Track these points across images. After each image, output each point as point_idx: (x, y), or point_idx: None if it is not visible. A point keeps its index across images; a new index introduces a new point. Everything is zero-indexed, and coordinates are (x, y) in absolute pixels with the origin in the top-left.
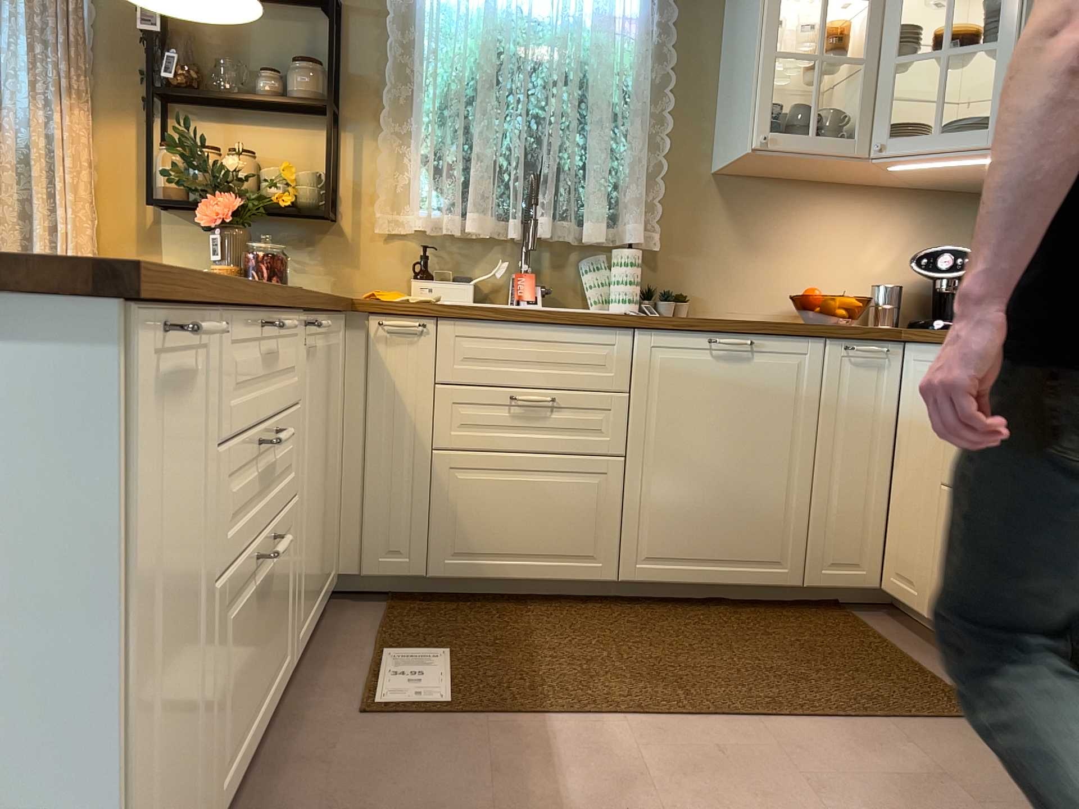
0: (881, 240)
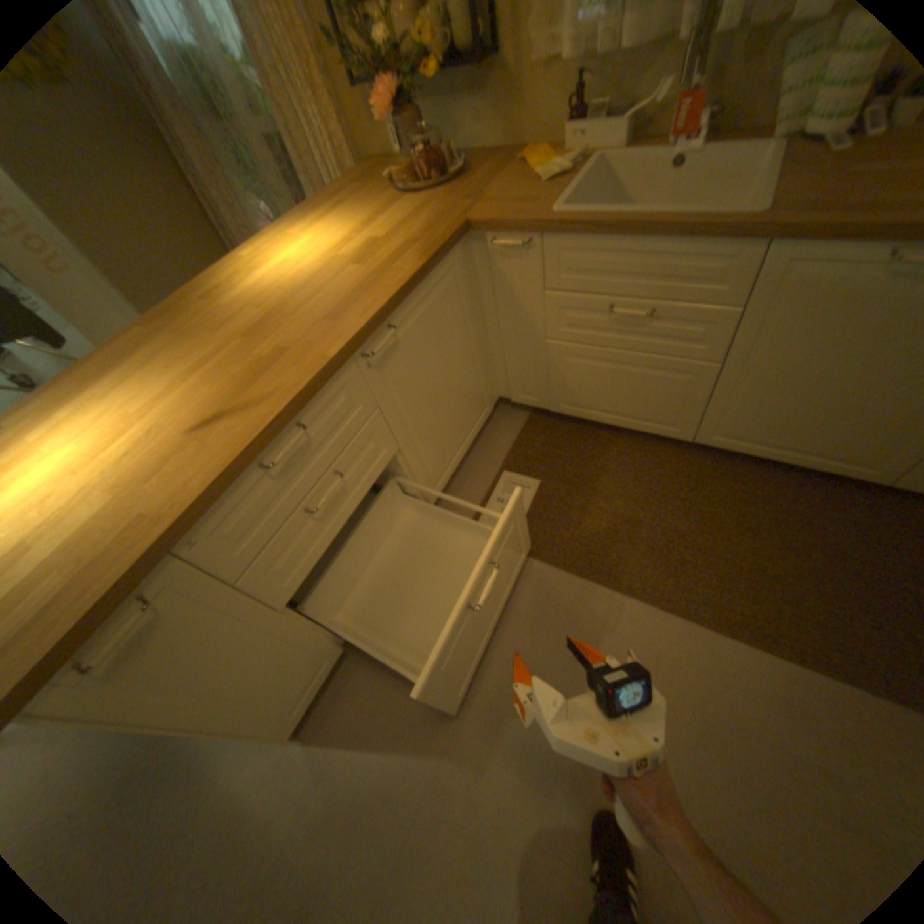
0: None
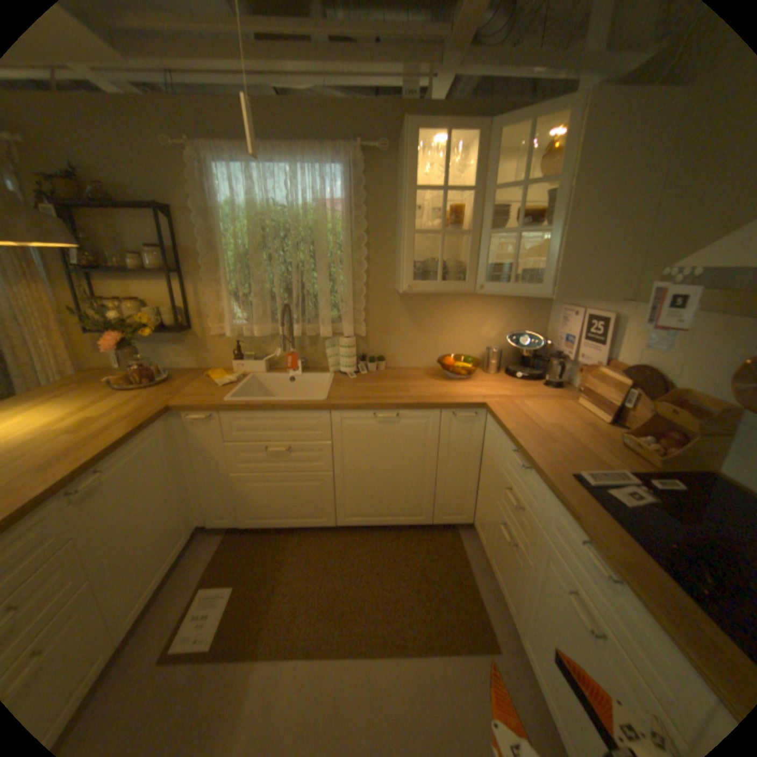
0: (492, 320)
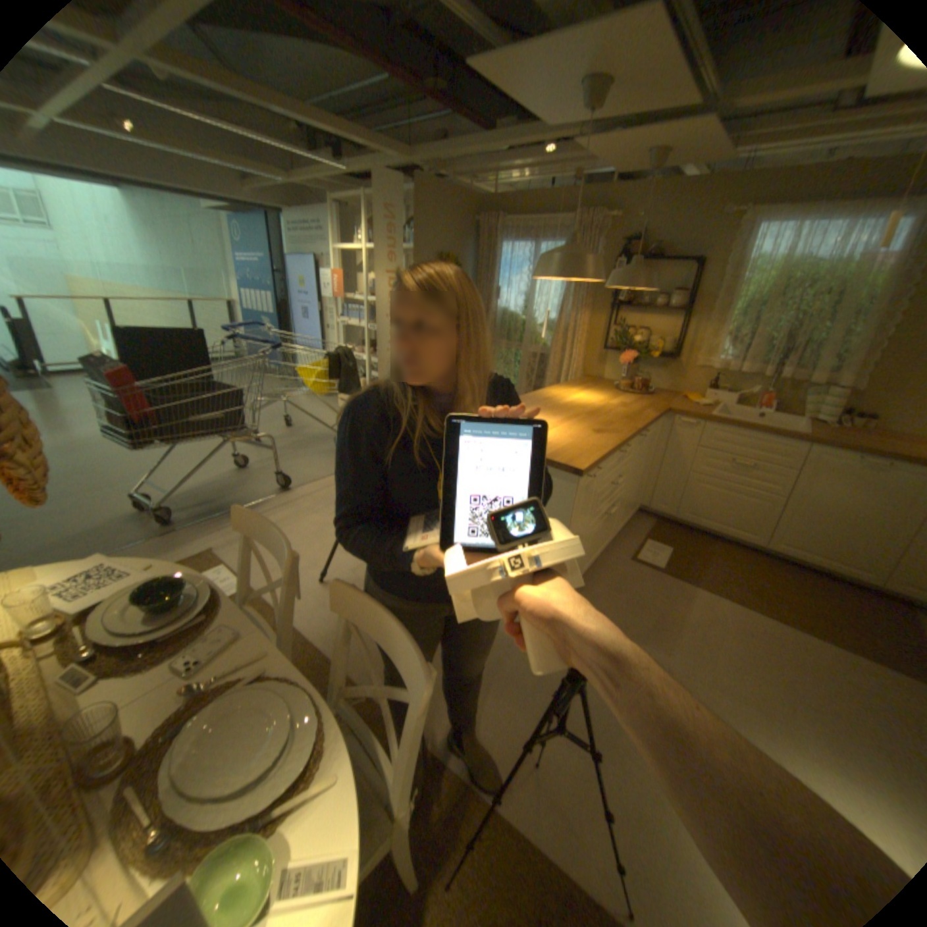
0: None
